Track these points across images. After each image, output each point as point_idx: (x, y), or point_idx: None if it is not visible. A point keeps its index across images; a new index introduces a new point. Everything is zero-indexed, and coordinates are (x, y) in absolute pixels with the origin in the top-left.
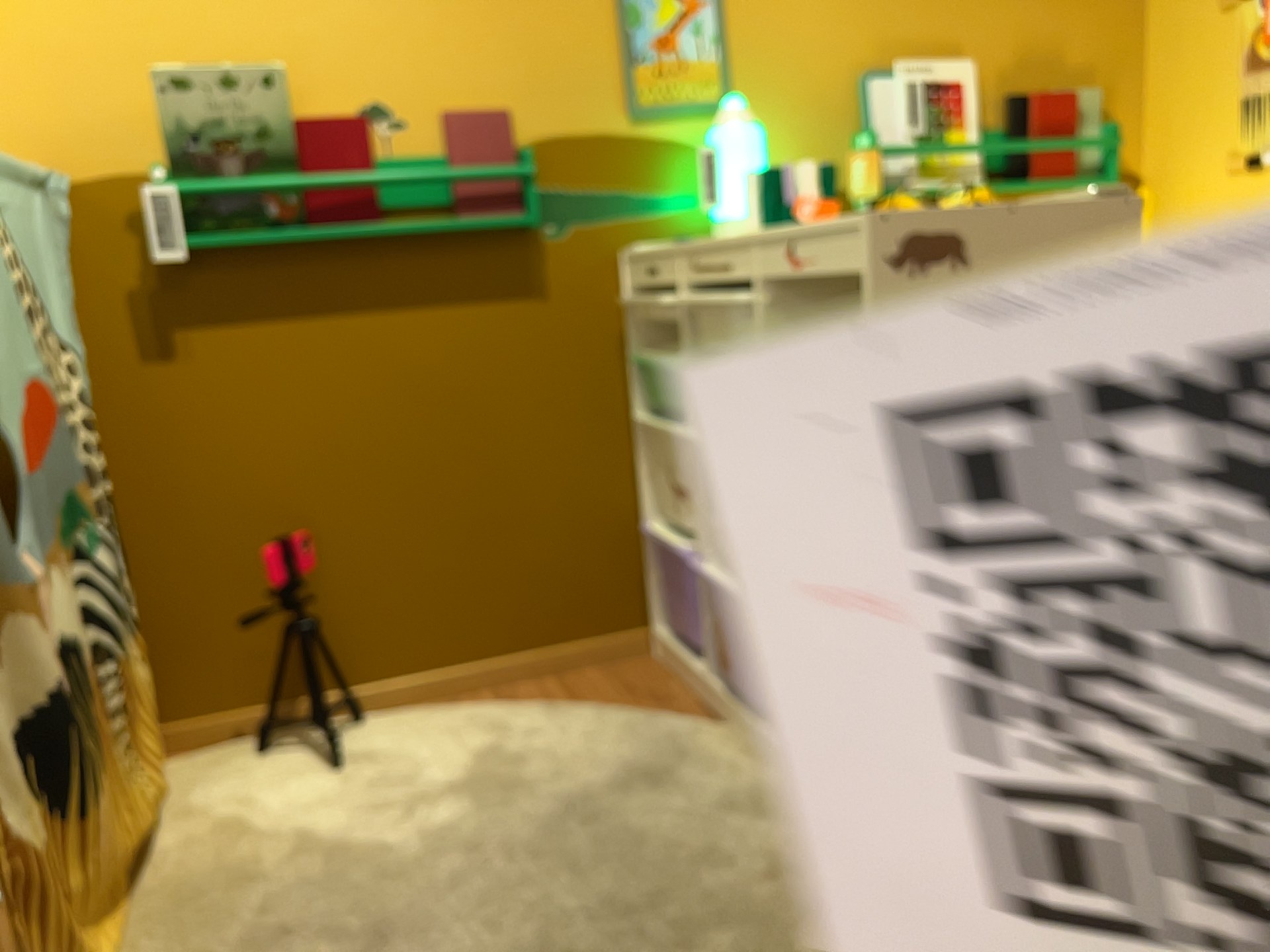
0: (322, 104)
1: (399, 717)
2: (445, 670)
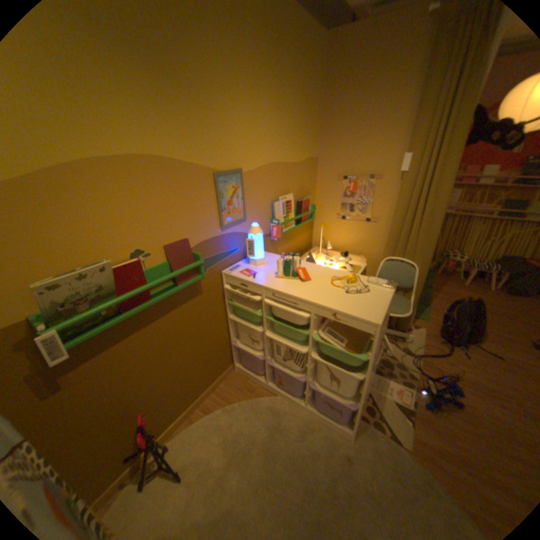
0: (113, 257)
1: (181, 441)
2: (185, 413)
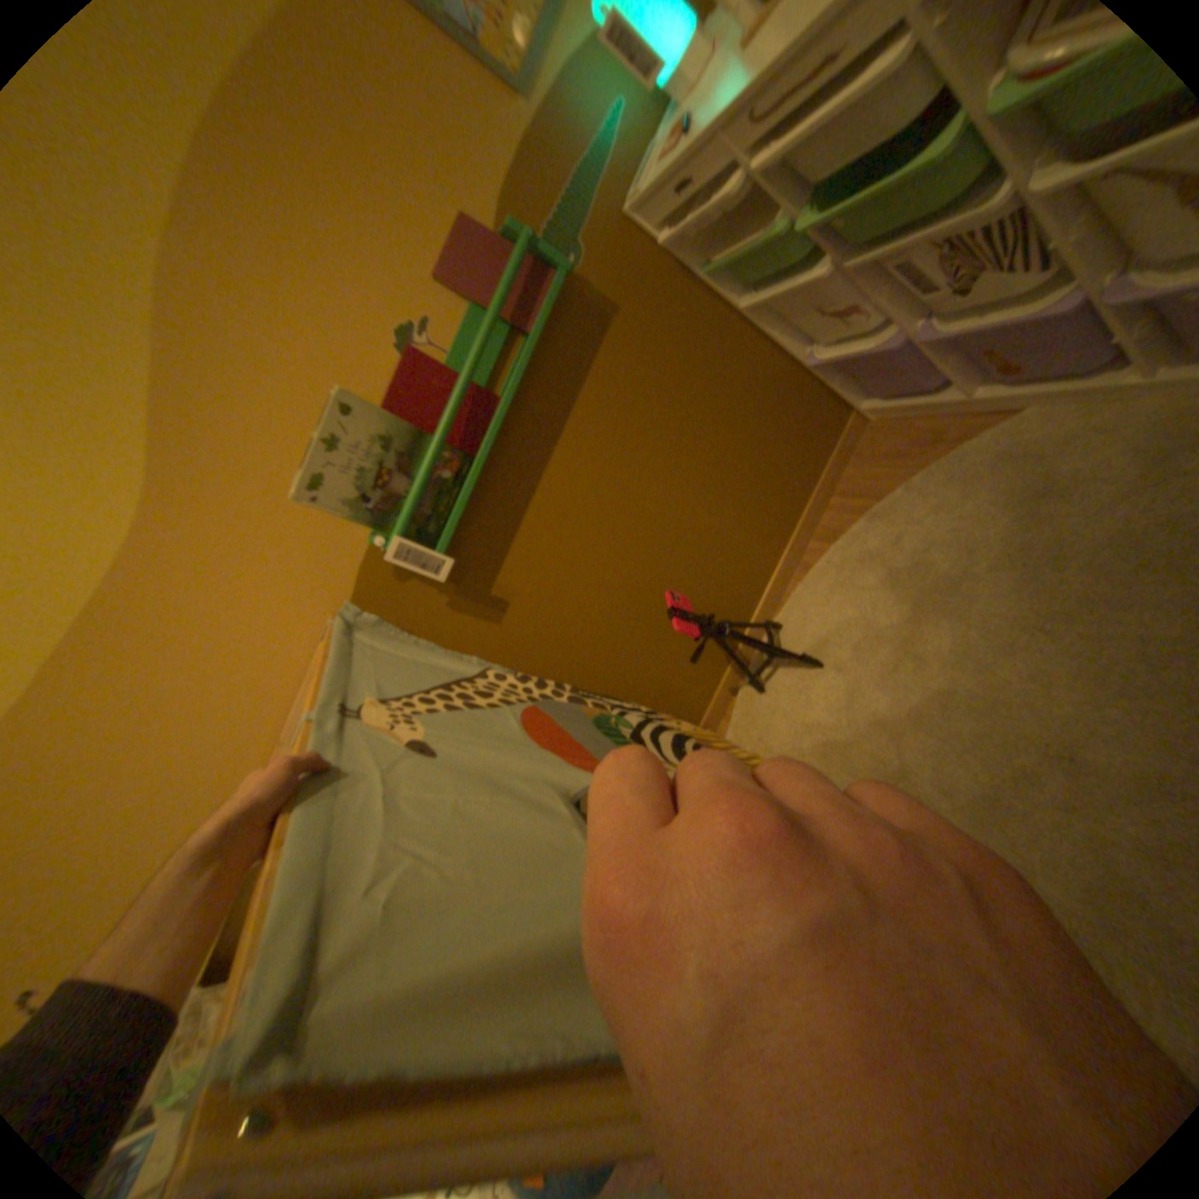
0: (374, 377)
1: (800, 605)
2: (784, 558)
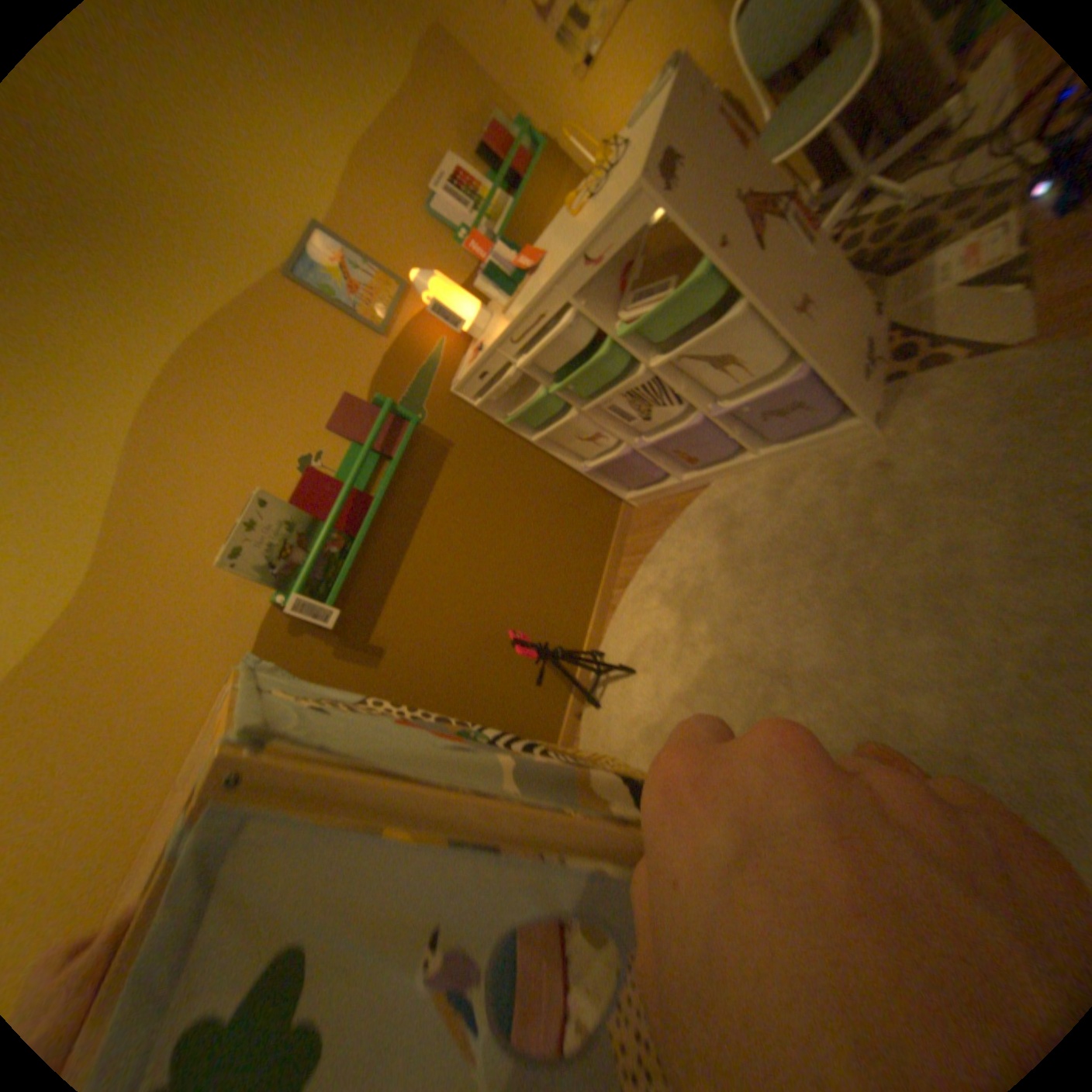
0: (282, 488)
1: (613, 634)
2: (596, 603)
